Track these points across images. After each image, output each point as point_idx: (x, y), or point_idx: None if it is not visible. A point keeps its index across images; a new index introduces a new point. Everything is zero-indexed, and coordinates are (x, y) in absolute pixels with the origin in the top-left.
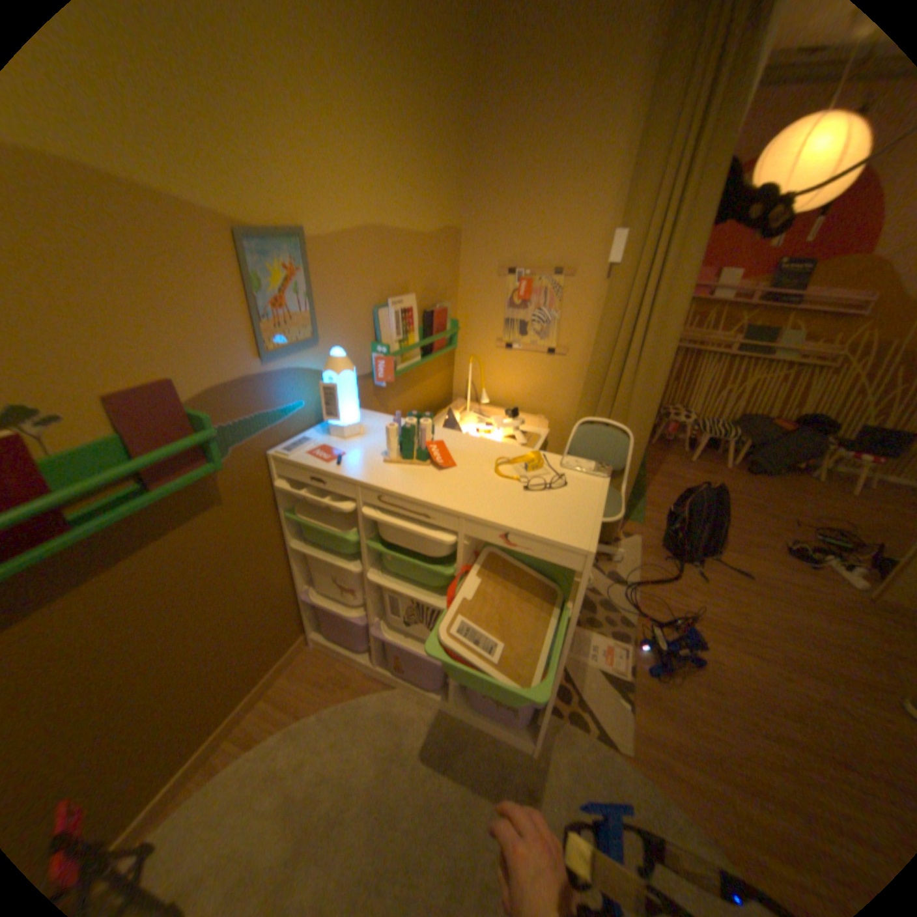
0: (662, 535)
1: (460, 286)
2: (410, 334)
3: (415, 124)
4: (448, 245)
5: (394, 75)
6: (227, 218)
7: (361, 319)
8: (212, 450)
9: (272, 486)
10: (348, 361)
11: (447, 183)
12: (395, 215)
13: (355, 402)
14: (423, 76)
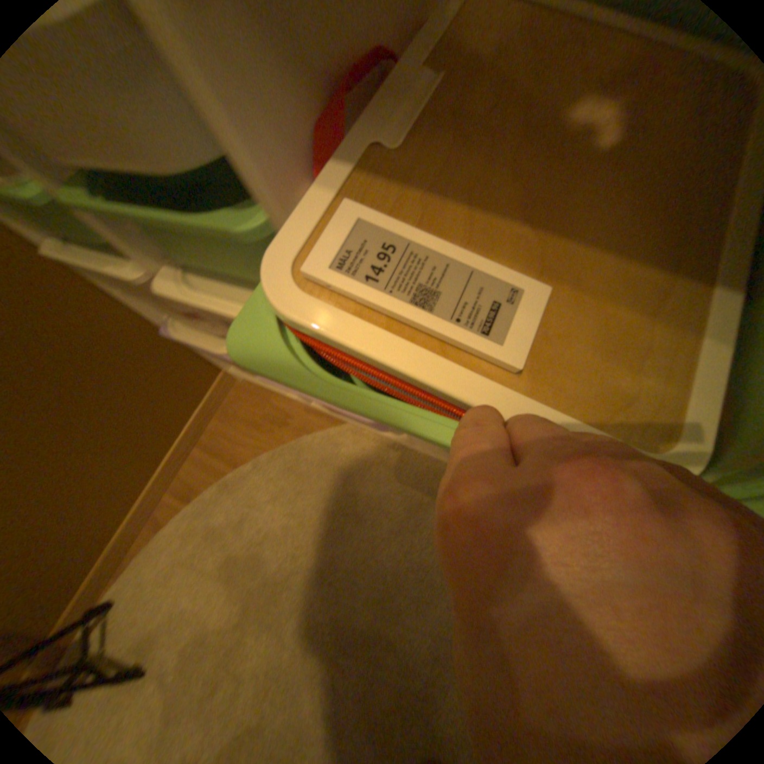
0: None
1: None
2: None
3: None
4: None
5: None
6: None
7: None
8: None
9: None
10: None
11: None
12: None
13: None
14: None
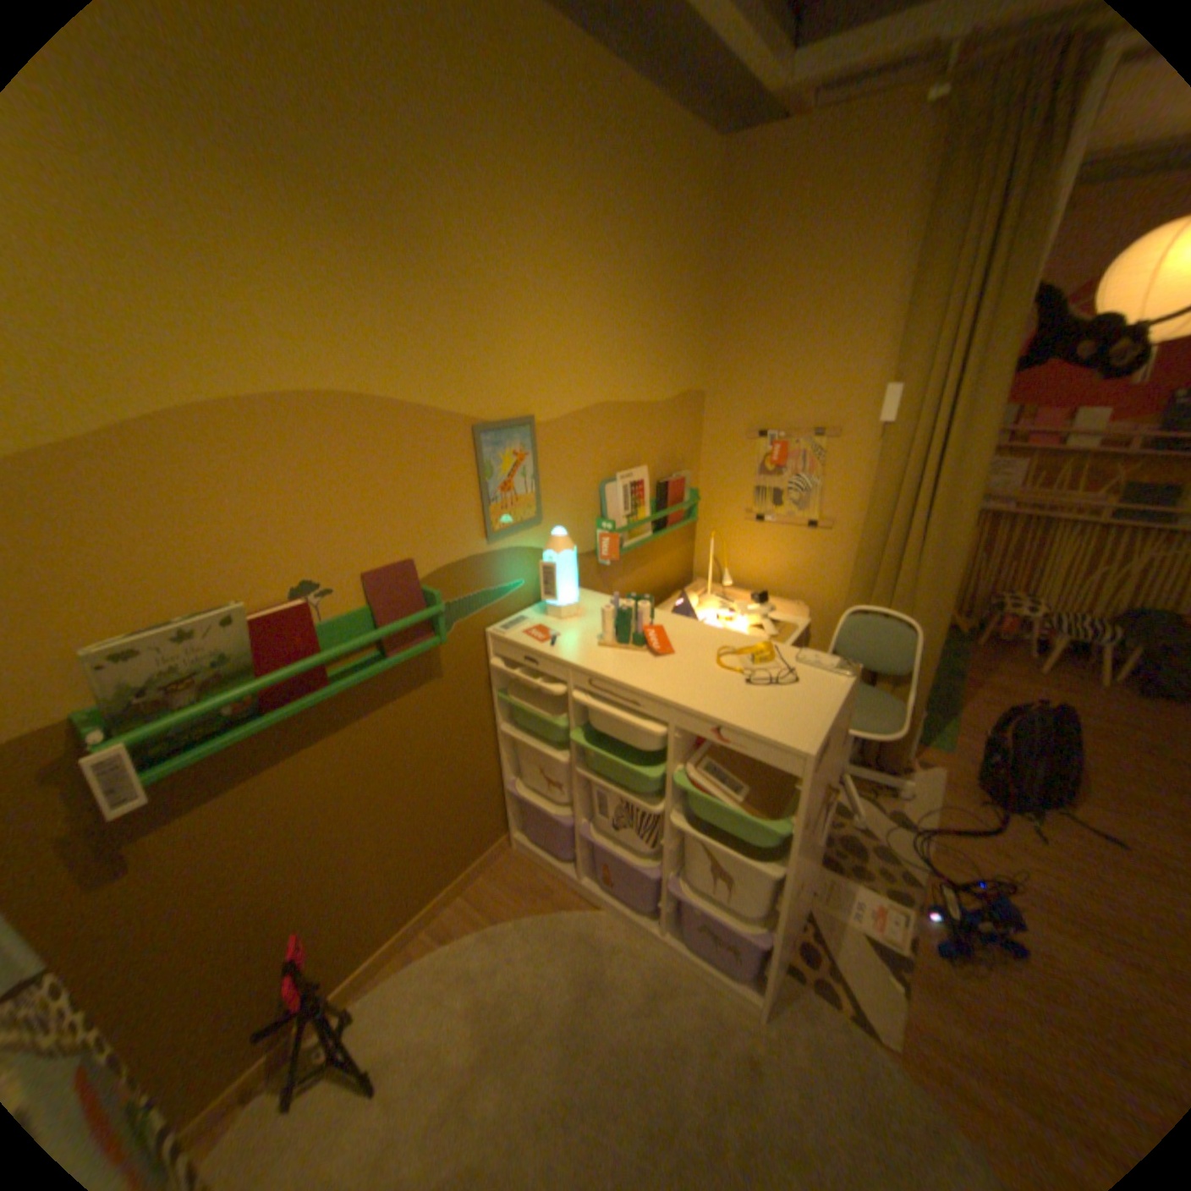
0: (980, 771)
1: (702, 451)
2: (640, 508)
3: (650, 301)
4: (687, 410)
5: (629, 263)
6: (469, 420)
7: (586, 496)
8: (440, 625)
9: (489, 666)
10: (569, 541)
11: (687, 348)
12: (627, 390)
13: (573, 583)
14: (660, 255)
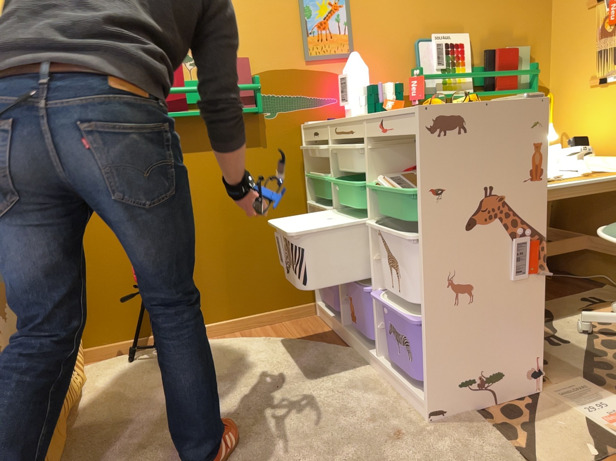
0: None
1: (551, 35)
2: (458, 67)
3: None
4: None
5: None
6: None
7: (400, 49)
8: (258, 98)
9: (303, 152)
10: (358, 59)
11: None
12: None
13: (361, 91)
14: None
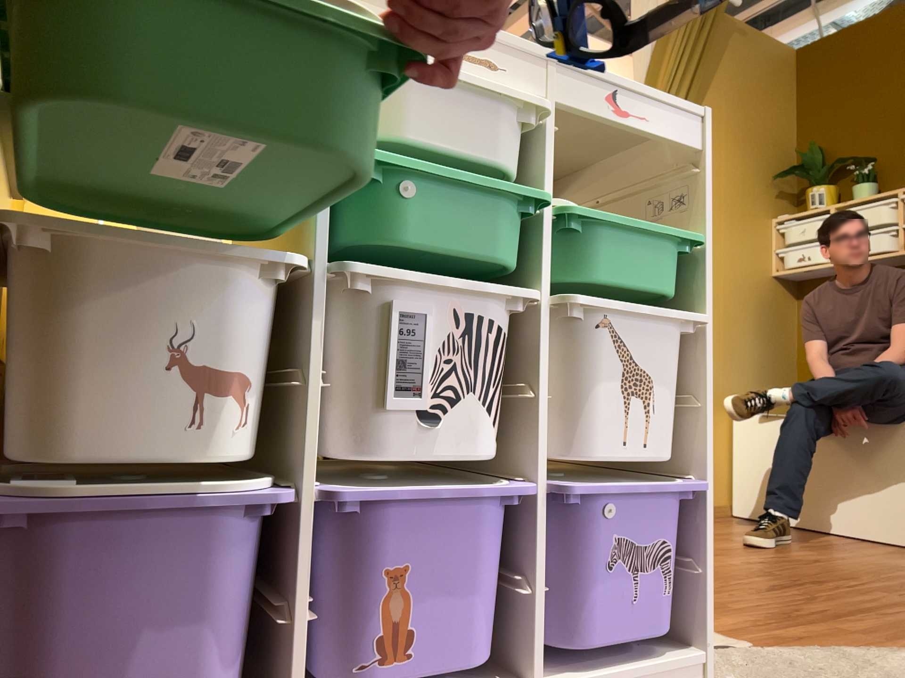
0: None
1: None
2: None
3: None
4: None
5: None
6: None
7: None
8: None
9: None
10: None
11: None
12: None
13: None
14: None
